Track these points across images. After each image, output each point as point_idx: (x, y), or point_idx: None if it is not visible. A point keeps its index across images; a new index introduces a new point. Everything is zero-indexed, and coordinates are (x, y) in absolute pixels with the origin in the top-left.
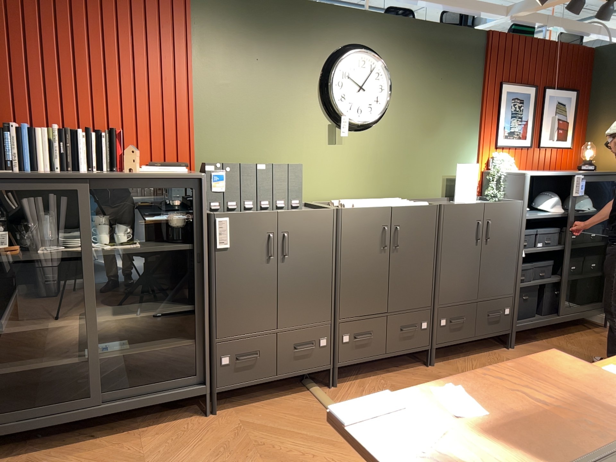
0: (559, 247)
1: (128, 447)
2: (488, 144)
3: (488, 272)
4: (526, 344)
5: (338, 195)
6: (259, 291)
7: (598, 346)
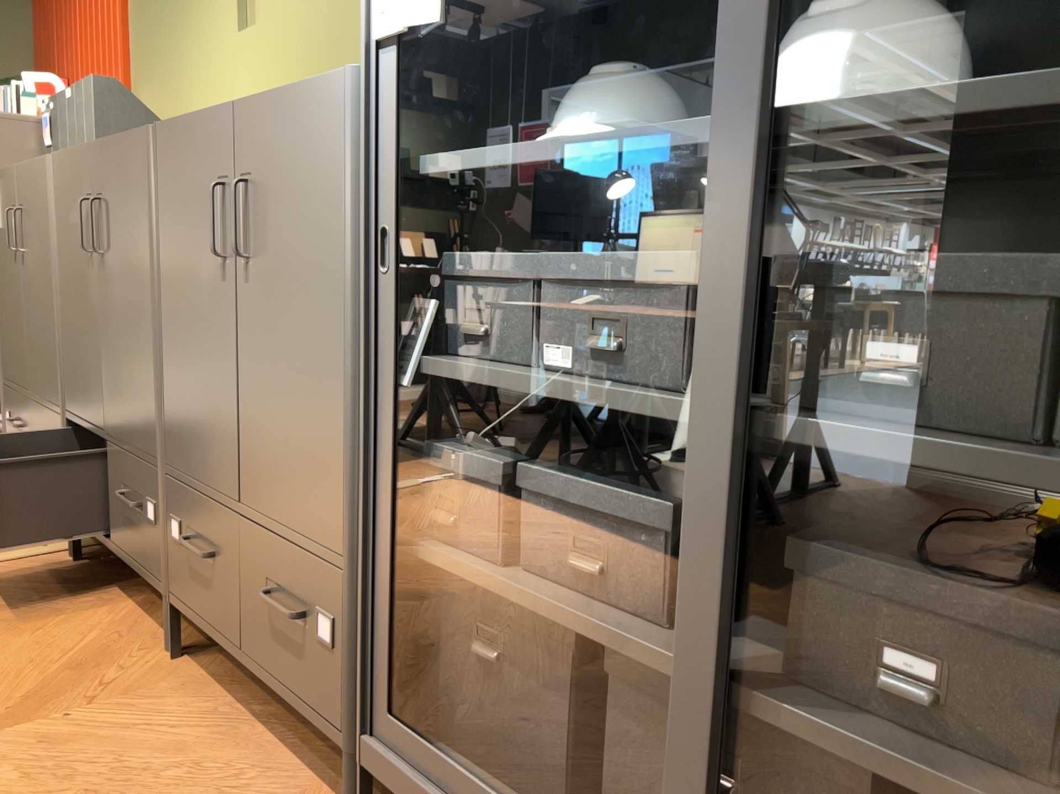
0: (671, 403)
1: None
2: None
3: (257, 402)
4: None
5: None
6: (16, 312)
7: None
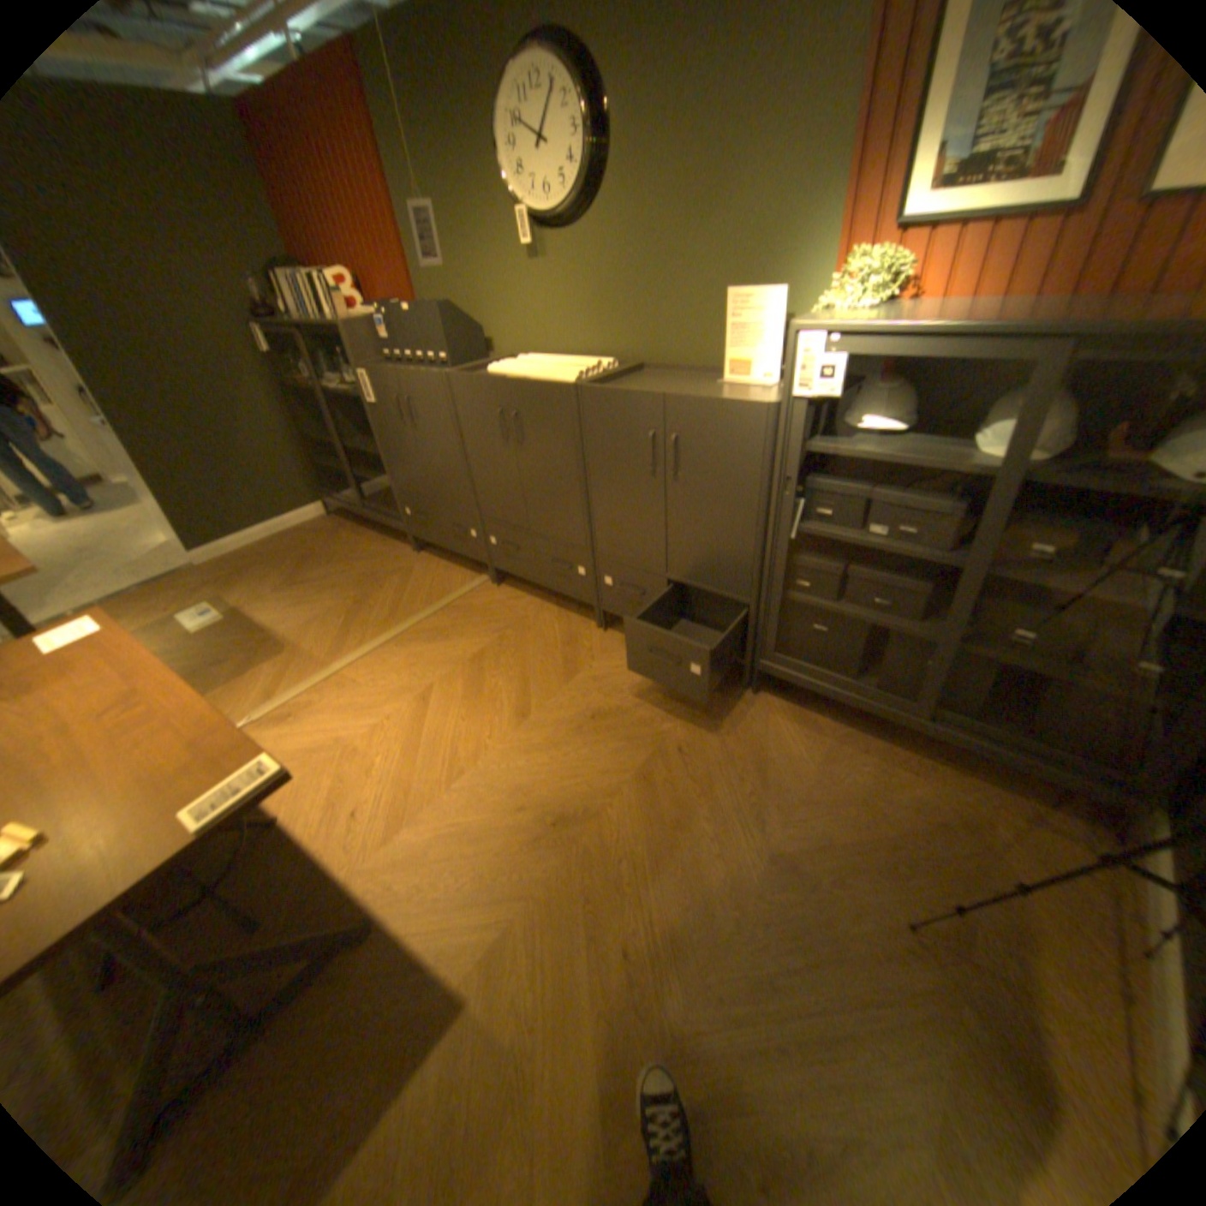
0: (939, 557)
1: (365, 544)
2: (868, 217)
3: (683, 535)
4: (797, 707)
5: (553, 348)
6: (409, 455)
7: (918, 820)
